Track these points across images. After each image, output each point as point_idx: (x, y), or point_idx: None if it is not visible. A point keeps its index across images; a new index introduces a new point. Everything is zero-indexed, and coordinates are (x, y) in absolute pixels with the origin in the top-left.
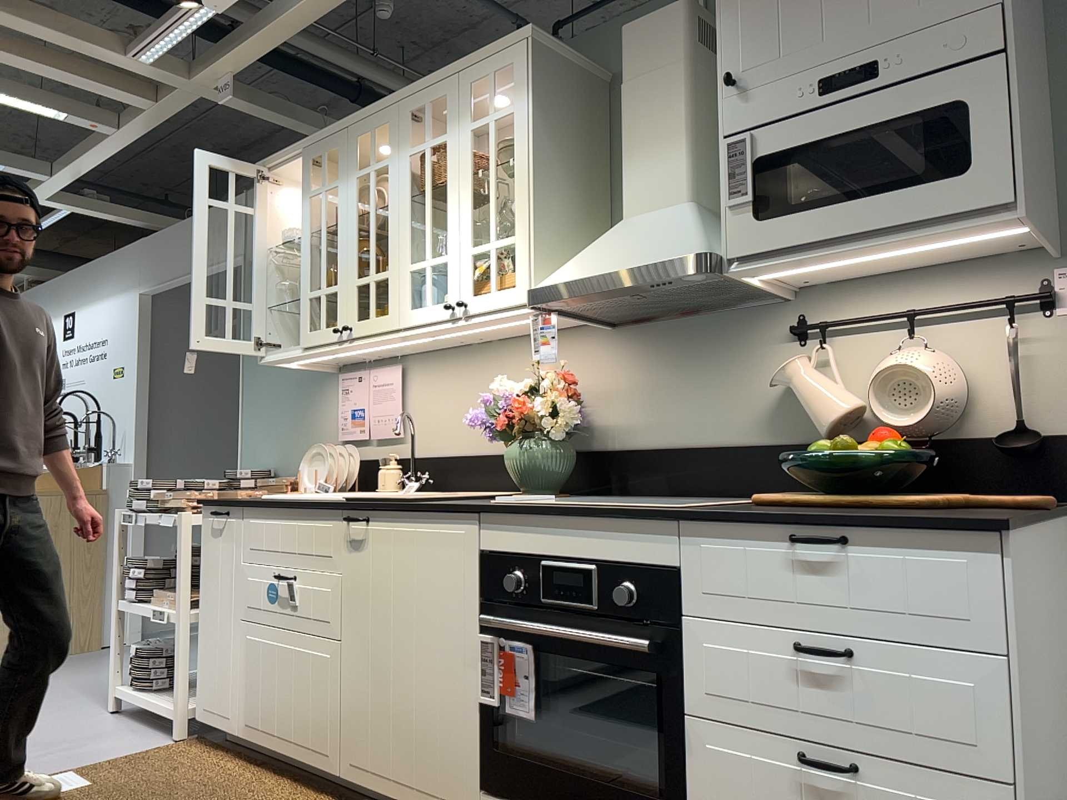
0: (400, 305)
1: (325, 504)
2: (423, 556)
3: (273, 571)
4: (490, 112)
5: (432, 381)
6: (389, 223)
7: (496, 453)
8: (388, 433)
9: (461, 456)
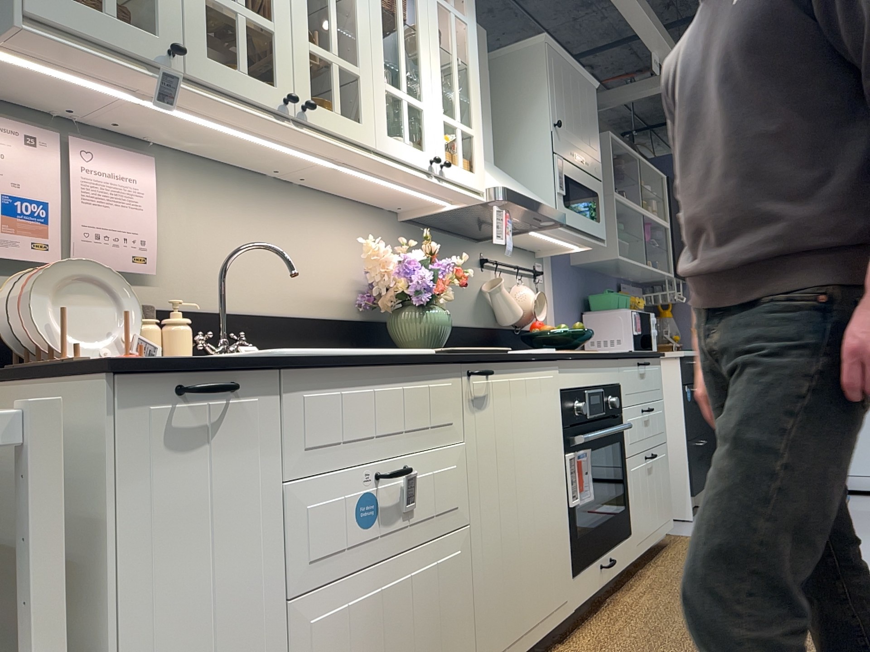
0: (378, 124)
1: (448, 357)
2: (533, 401)
3: (361, 475)
4: (452, 3)
5: (205, 203)
6: (359, 11)
7: (304, 315)
8: (124, 263)
9: (261, 315)
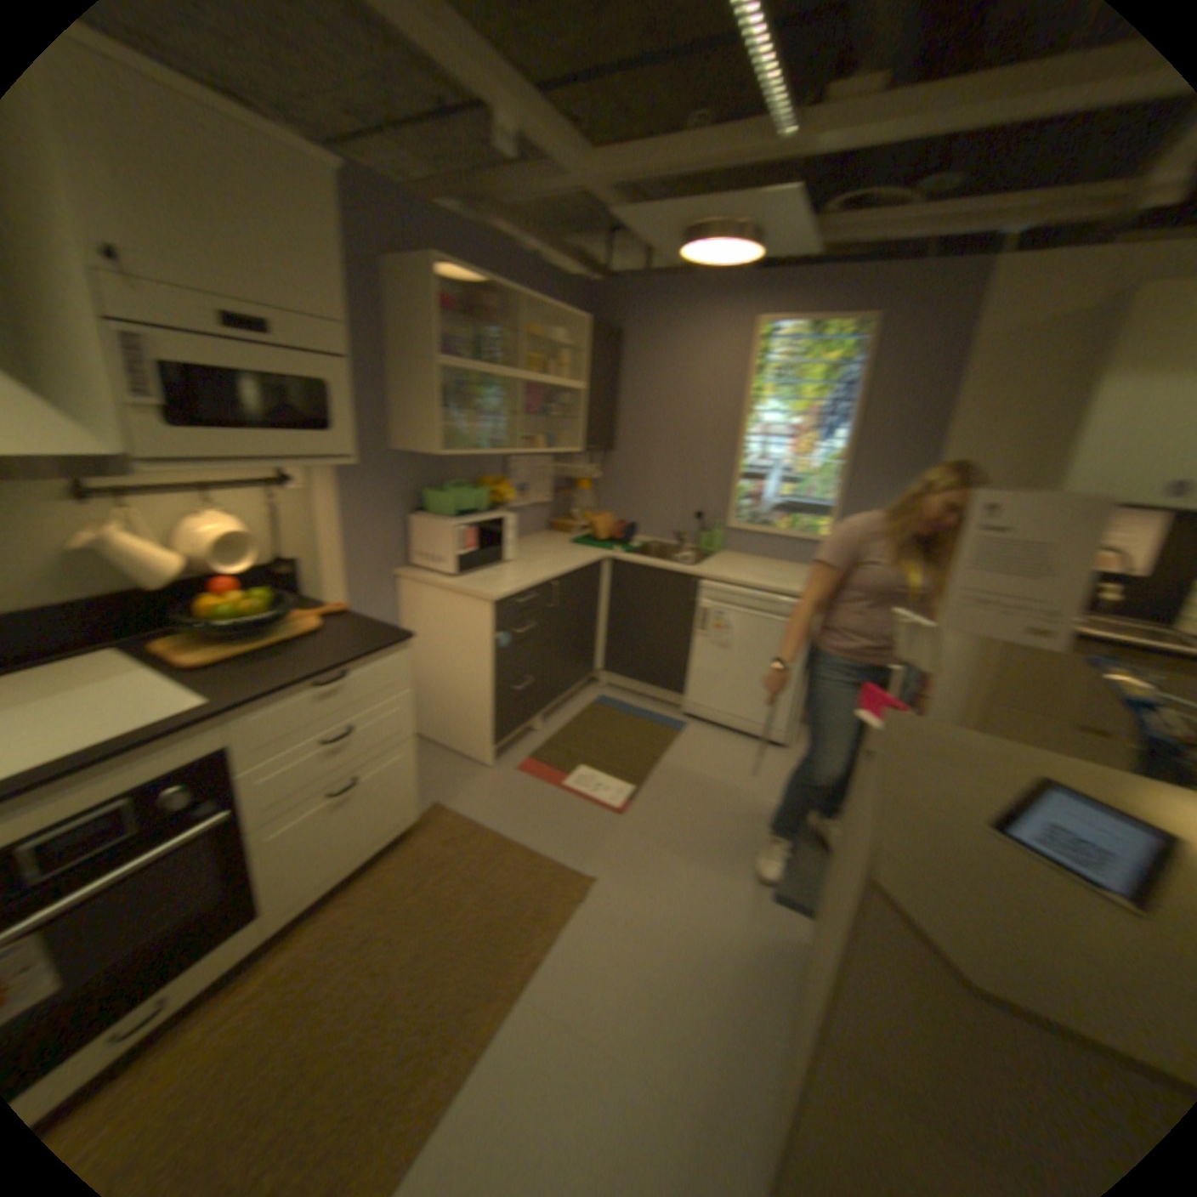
0: None
1: None
2: None
3: None
4: None
5: None
6: None
7: None
8: None
9: None
